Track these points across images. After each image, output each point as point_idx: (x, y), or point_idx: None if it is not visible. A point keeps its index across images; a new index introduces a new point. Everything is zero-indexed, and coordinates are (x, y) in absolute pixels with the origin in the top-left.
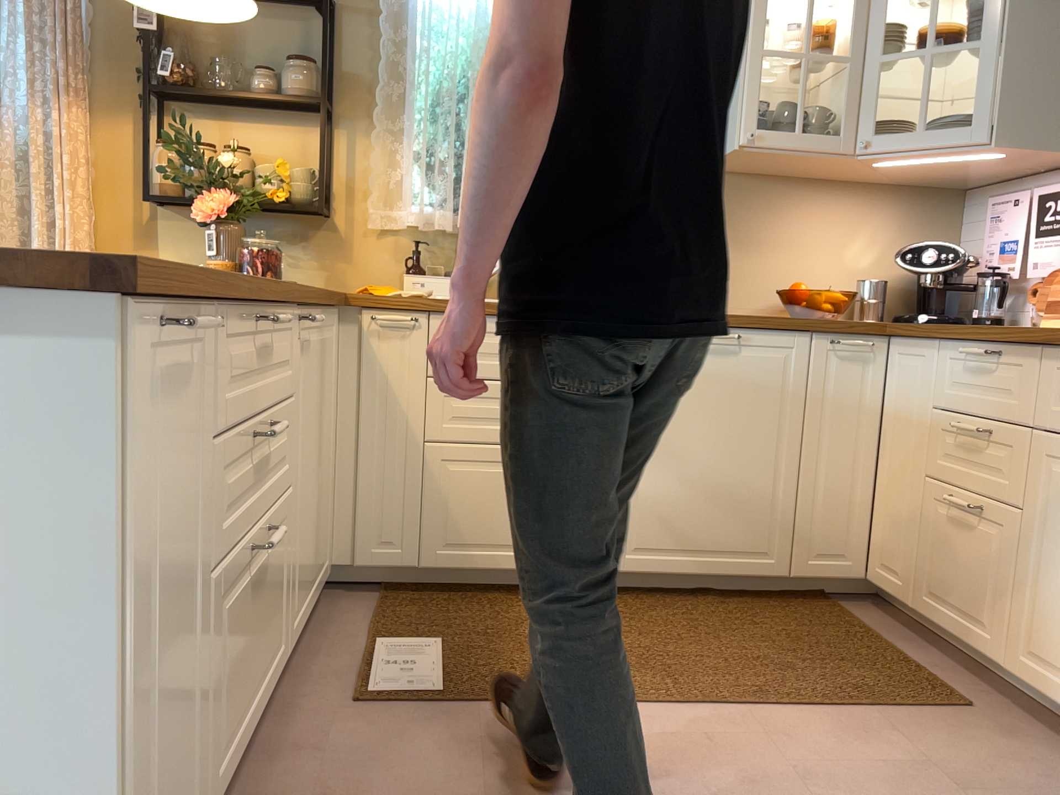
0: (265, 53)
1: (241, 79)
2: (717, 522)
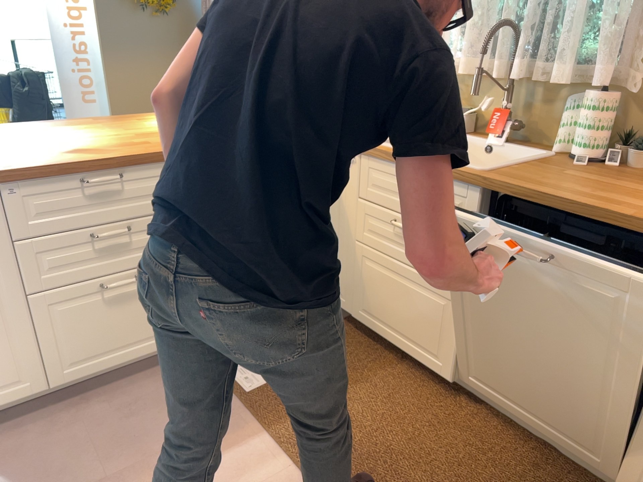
0: None
1: None
2: (541, 396)
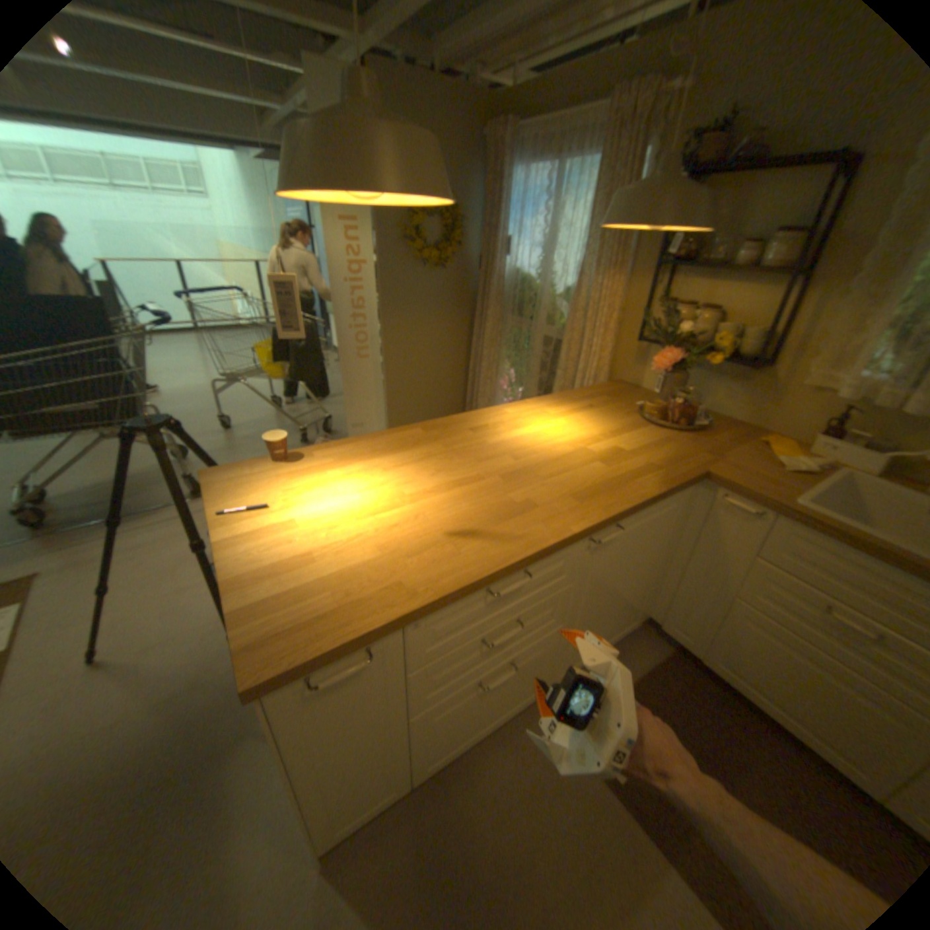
0: (764, 216)
1: (735, 241)
2: None
